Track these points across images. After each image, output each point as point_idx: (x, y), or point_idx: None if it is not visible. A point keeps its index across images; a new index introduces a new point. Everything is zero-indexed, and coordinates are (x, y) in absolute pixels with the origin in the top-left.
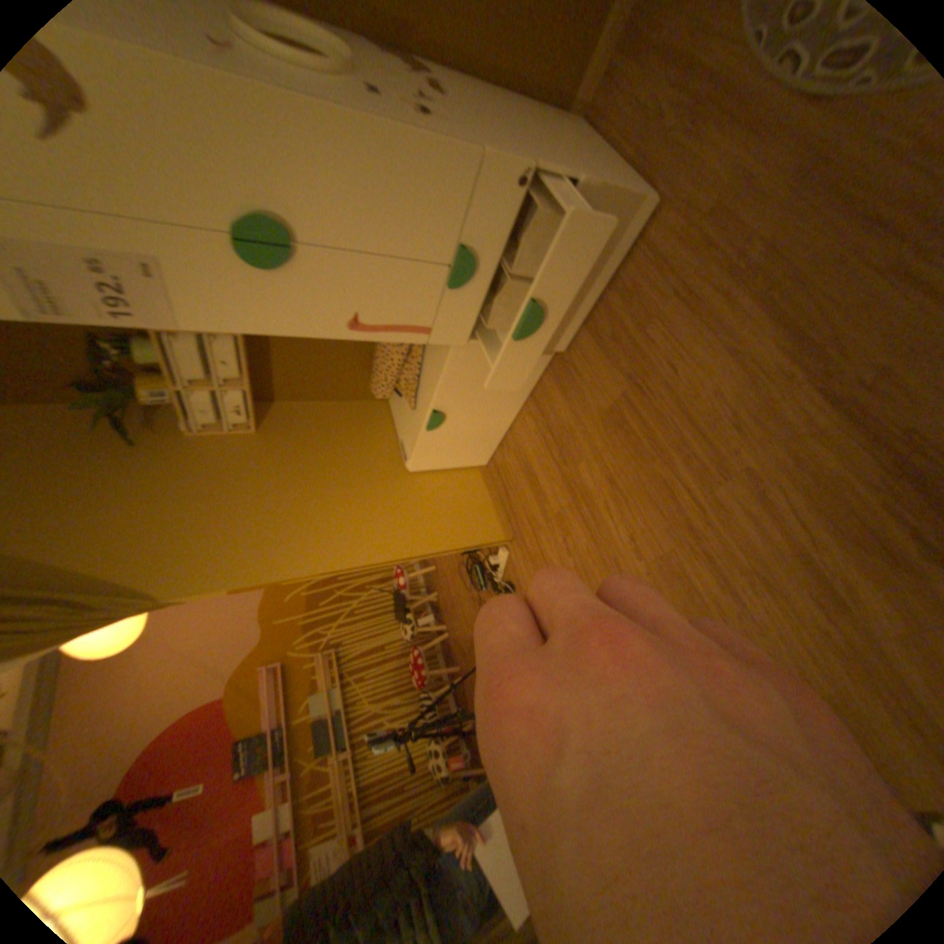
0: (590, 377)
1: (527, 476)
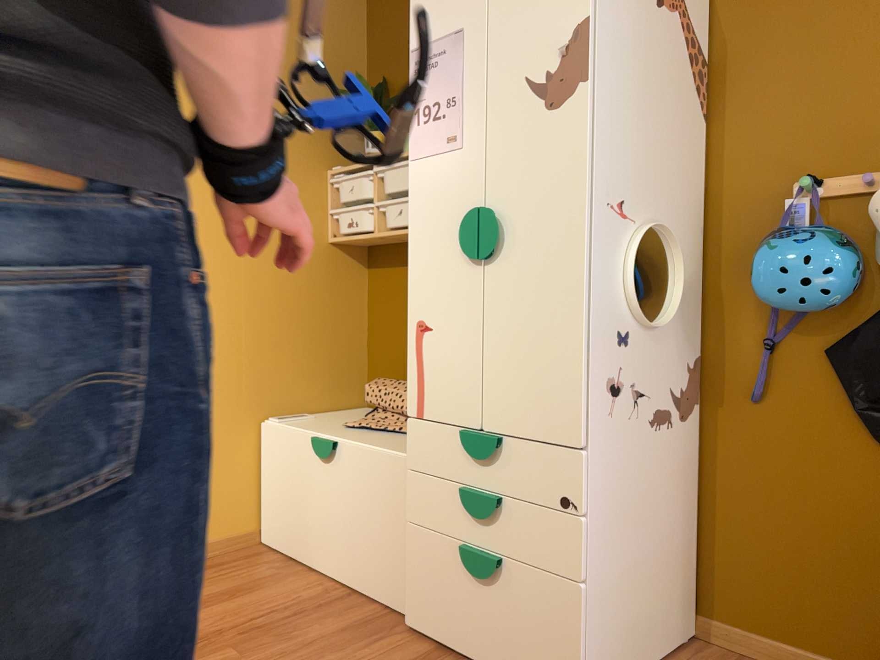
0: (360, 657)
1: (228, 590)
